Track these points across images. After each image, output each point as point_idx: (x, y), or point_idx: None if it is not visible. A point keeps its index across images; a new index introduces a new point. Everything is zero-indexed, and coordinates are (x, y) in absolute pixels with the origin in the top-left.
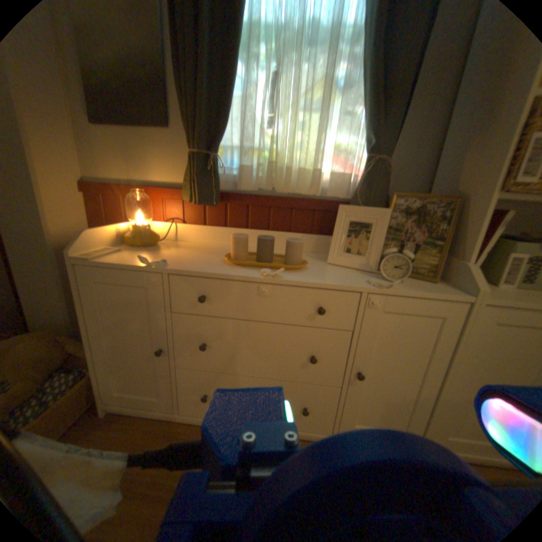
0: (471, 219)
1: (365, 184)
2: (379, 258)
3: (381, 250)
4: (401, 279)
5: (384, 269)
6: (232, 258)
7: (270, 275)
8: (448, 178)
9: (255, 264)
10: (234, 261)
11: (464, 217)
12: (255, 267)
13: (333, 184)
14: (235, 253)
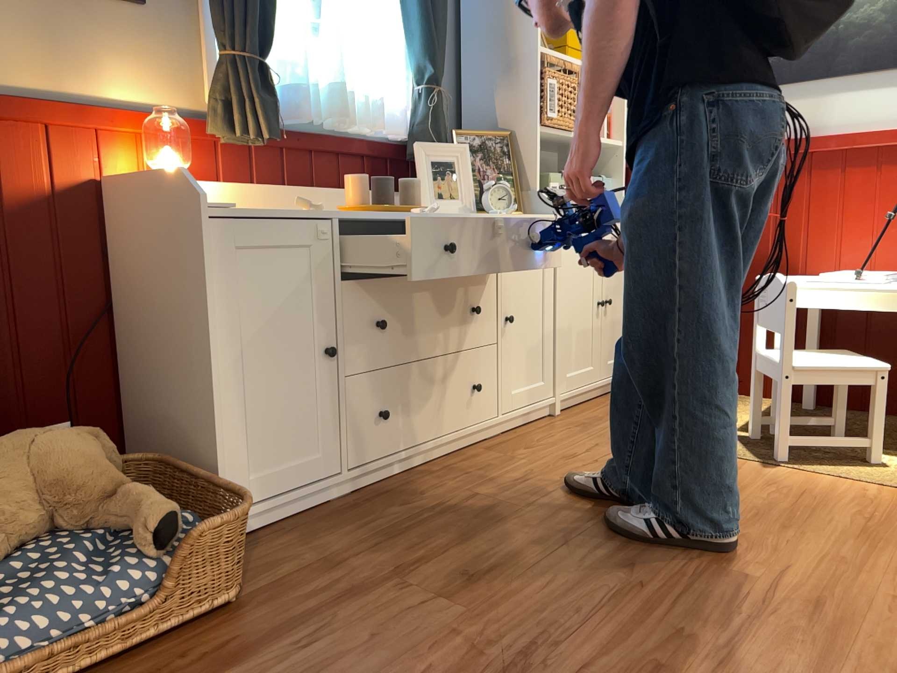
0: (522, 151)
1: (431, 118)
2: (474, 196)
3: (473, 188)
4: (507, 209)
5: (490, 202)
6: (361, 205)
7: (433, 208)
8: (479, 117)
9: (394, 207)
10: (372, 206)
11: (514, 152)
12: (390, 213)
13: (381, 119)
14: (352, 201)
